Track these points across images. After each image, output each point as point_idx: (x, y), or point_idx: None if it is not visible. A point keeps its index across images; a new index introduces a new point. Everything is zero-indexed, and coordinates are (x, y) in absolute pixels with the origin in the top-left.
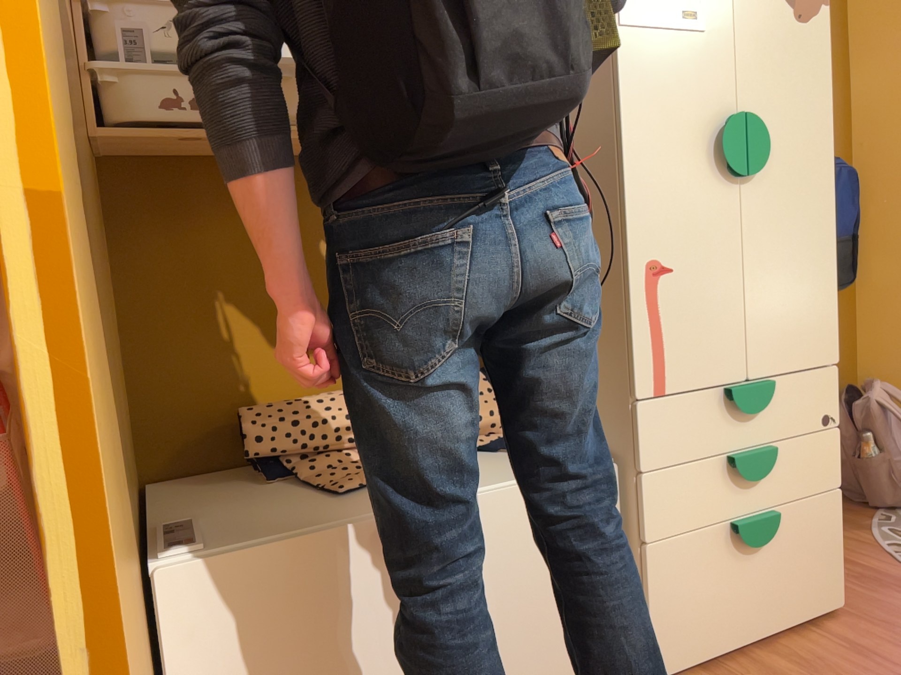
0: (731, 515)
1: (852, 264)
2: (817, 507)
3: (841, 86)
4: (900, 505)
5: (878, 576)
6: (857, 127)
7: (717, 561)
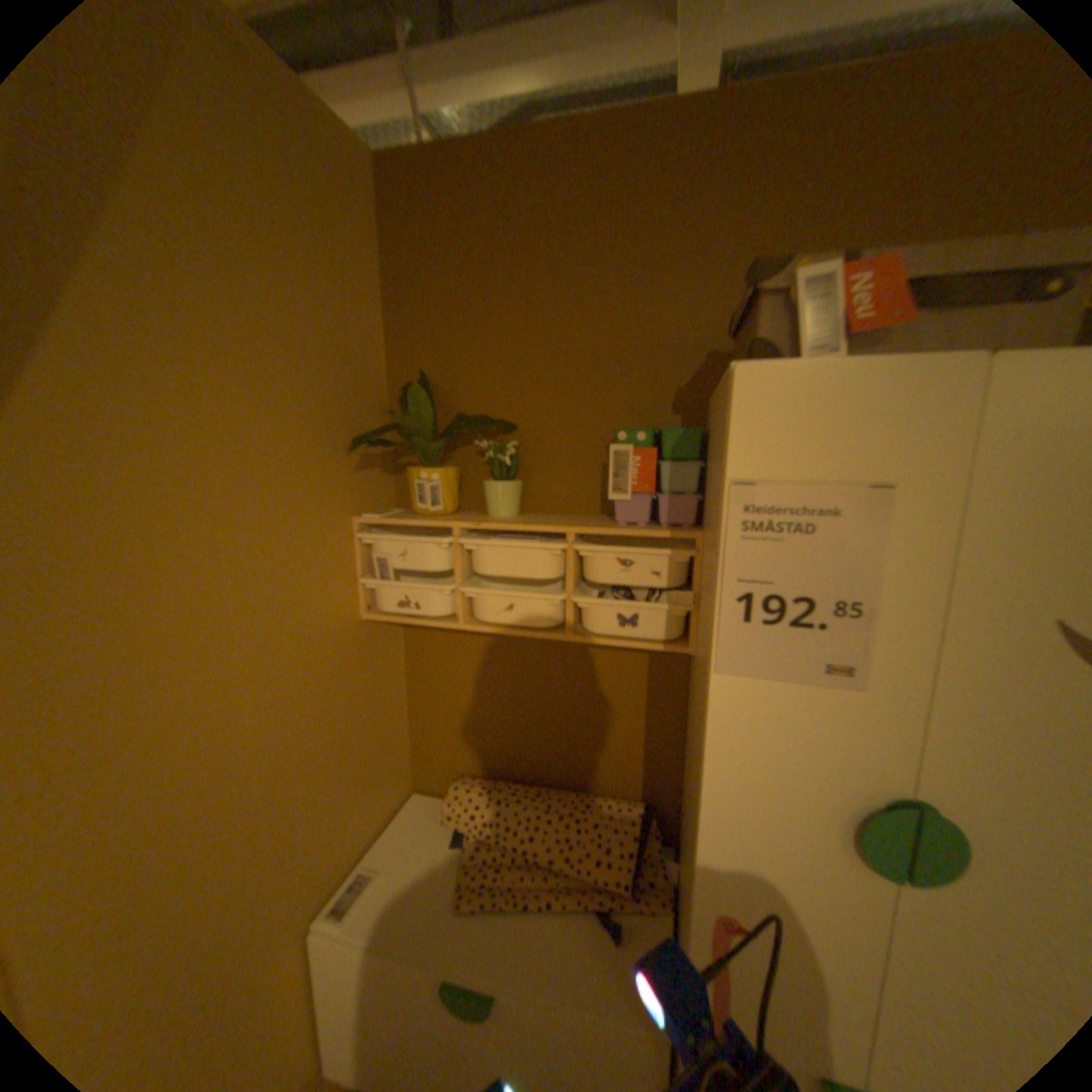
0: None
1: None
2: None
3: None
4: None
5: None
6: None
7: None
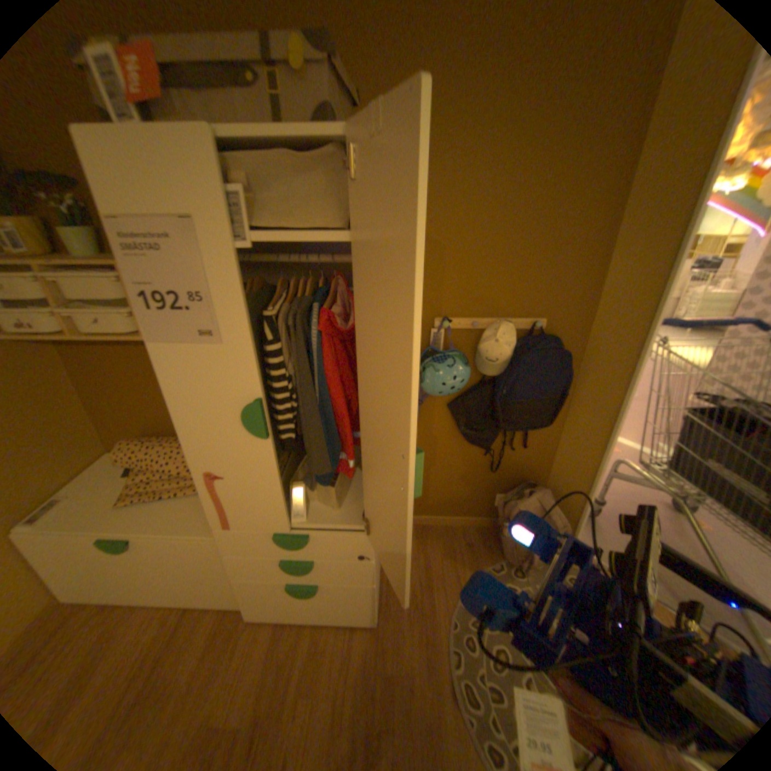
0: (284, 582)
1: (553, 416)
2: (352, 590)
3: (595, 273)
4: (511, 569)
5: (426, 615)
6: (600, 312)
7: (277, 594)
